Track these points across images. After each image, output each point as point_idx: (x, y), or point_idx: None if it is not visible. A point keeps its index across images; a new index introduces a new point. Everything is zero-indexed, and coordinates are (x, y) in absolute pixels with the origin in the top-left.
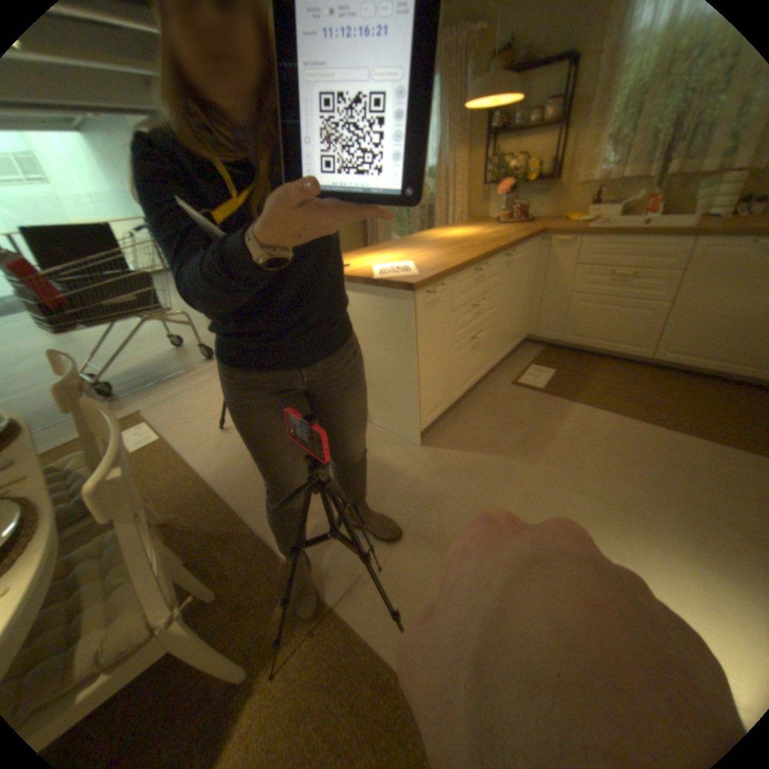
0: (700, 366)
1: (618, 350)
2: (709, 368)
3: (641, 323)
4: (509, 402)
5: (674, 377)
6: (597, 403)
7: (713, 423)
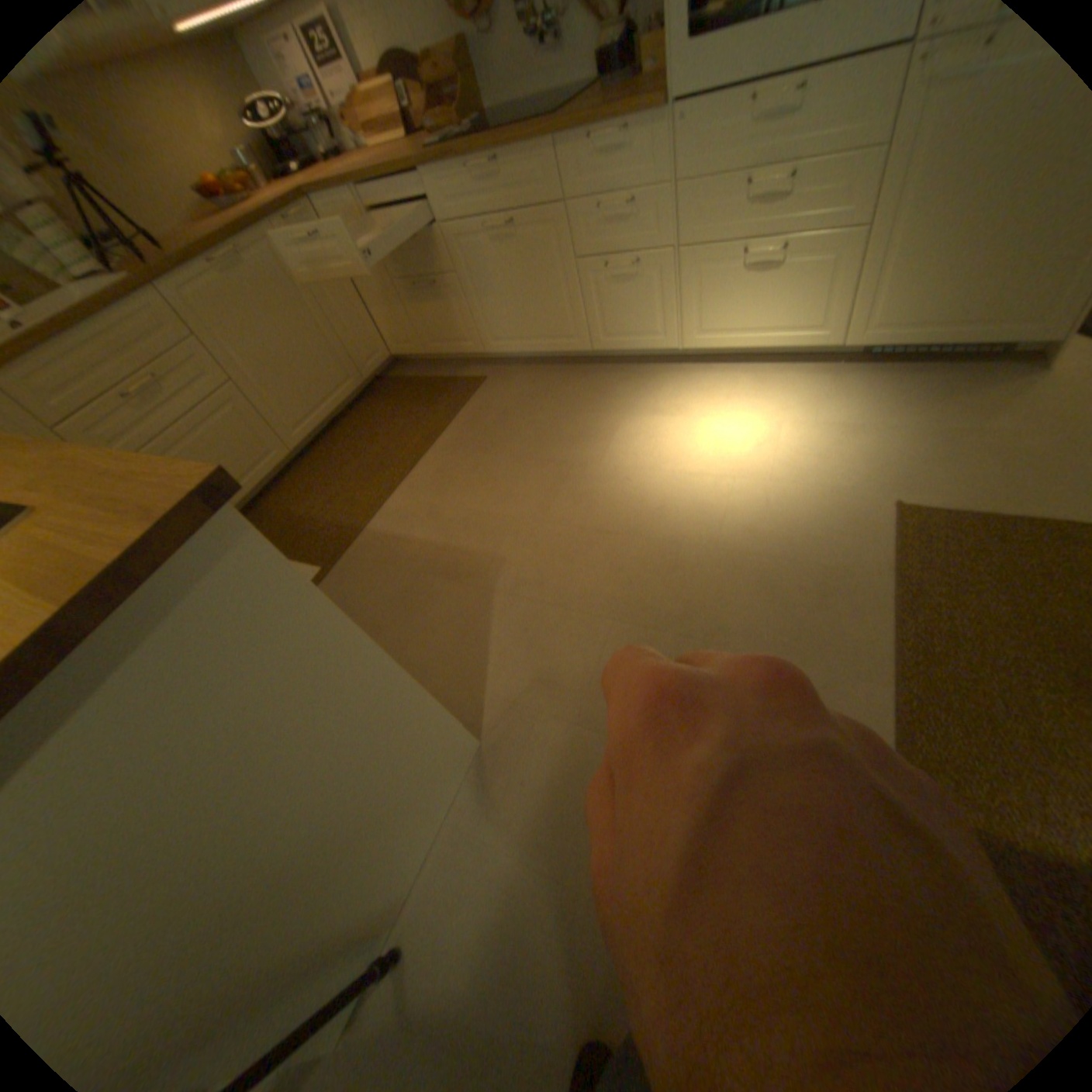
0: (322, 420)
1: (260, 480)
2: (328, 414)
3: (238, 429)
4: (352, 610)
5: (326, 447)
6: (373, 506)
7: (418, 426)
